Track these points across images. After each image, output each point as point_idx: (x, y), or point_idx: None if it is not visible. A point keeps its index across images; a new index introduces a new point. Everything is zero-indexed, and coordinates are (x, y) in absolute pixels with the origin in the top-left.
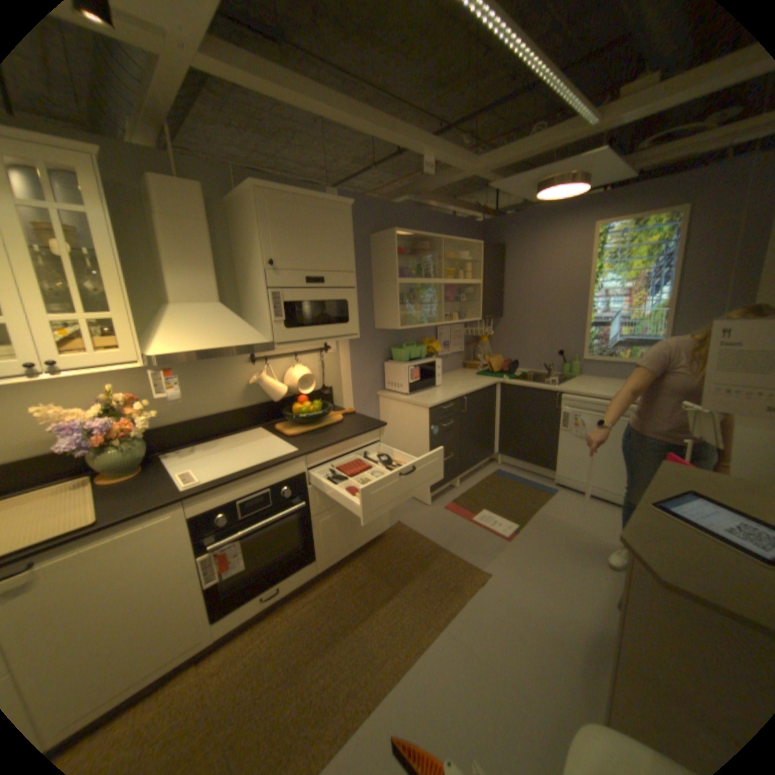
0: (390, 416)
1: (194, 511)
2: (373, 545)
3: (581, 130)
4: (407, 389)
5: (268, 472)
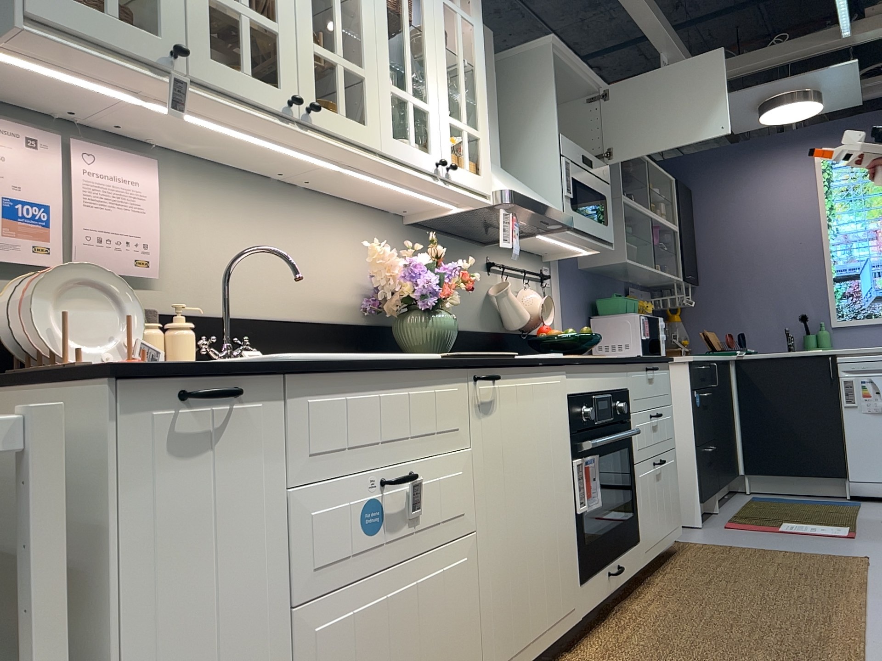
0: None
1: (572, 386)
2: (672, 557)
3: (828, 44)
4: (637, 350)
5: (609, 369)
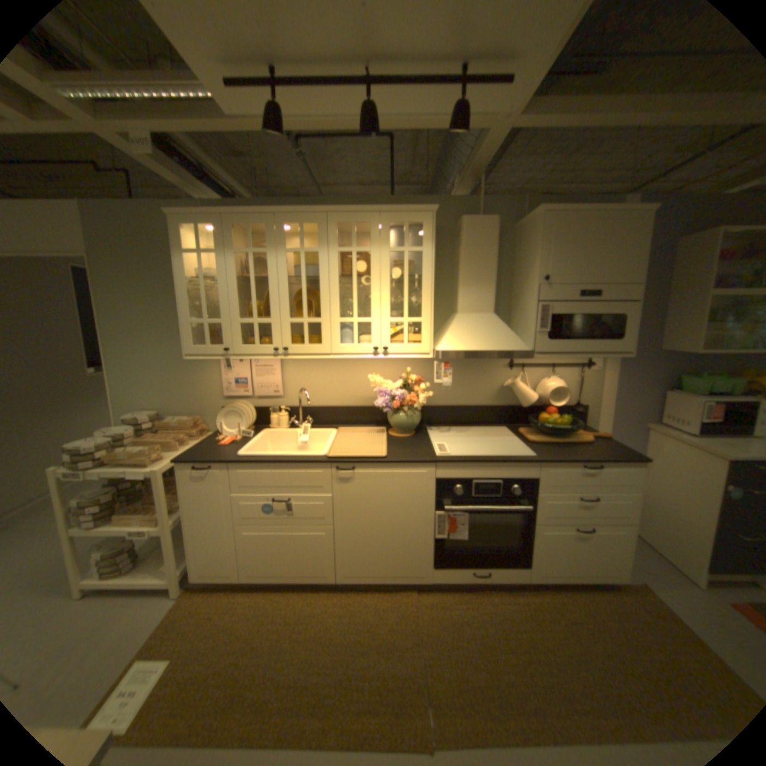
0: (662, 456)
1: (442, 474)
2: (602, 592)
3: None
4: (697, 429)
5: (504, 466)
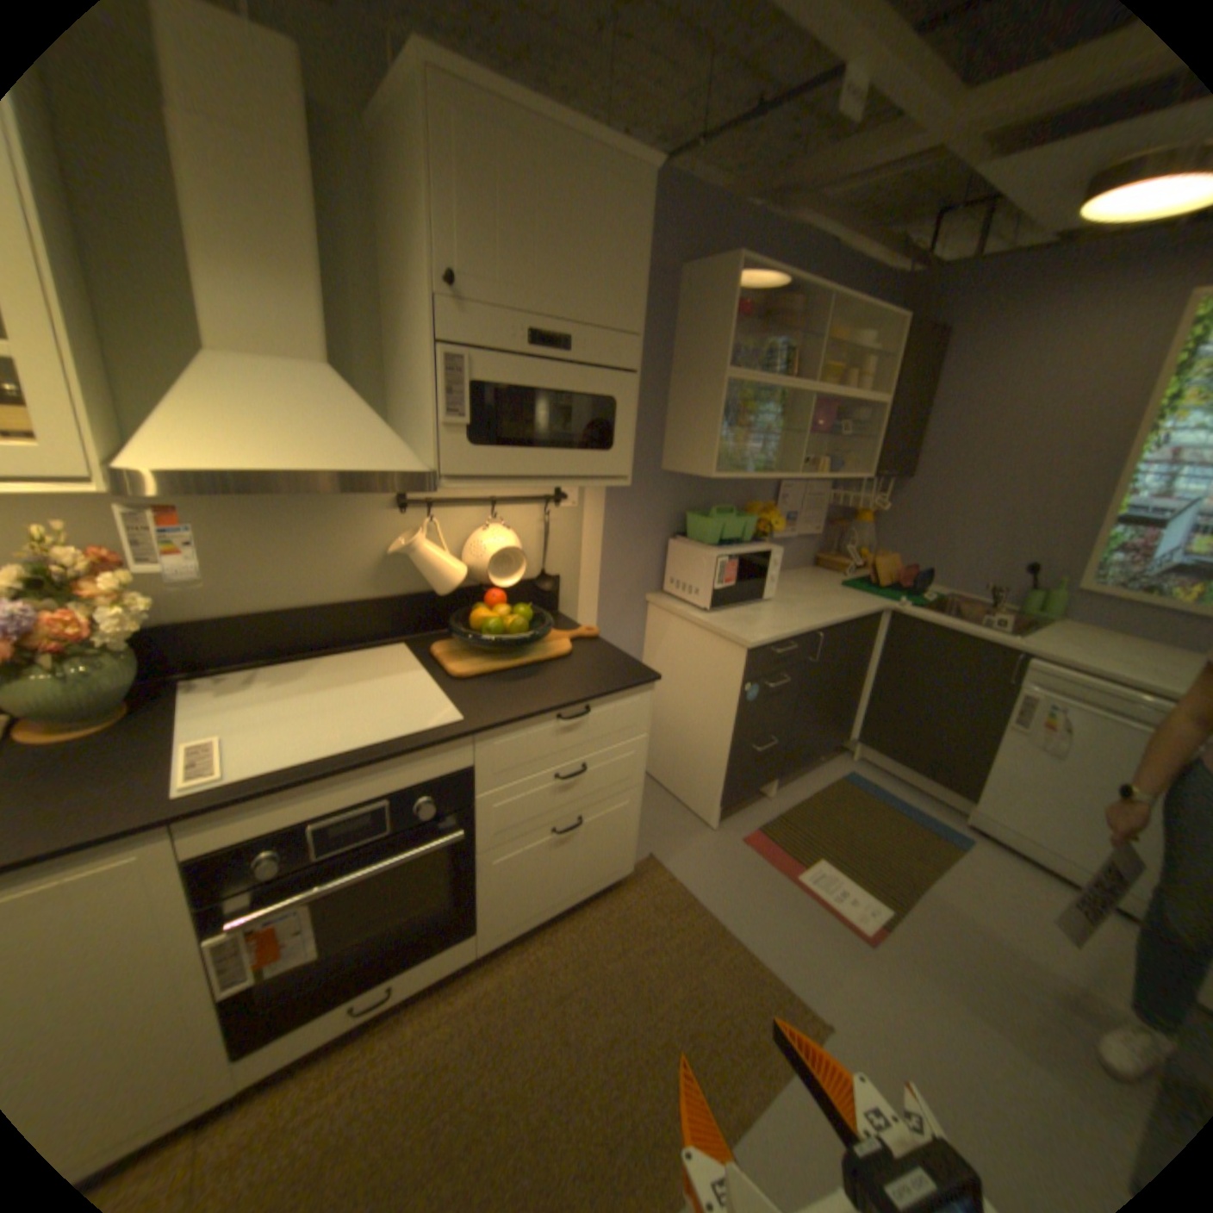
0: (664, 645)
1: (200, 844)
2: (596, 902)
3: None
4: (706, 599)
5: (387, 766)
